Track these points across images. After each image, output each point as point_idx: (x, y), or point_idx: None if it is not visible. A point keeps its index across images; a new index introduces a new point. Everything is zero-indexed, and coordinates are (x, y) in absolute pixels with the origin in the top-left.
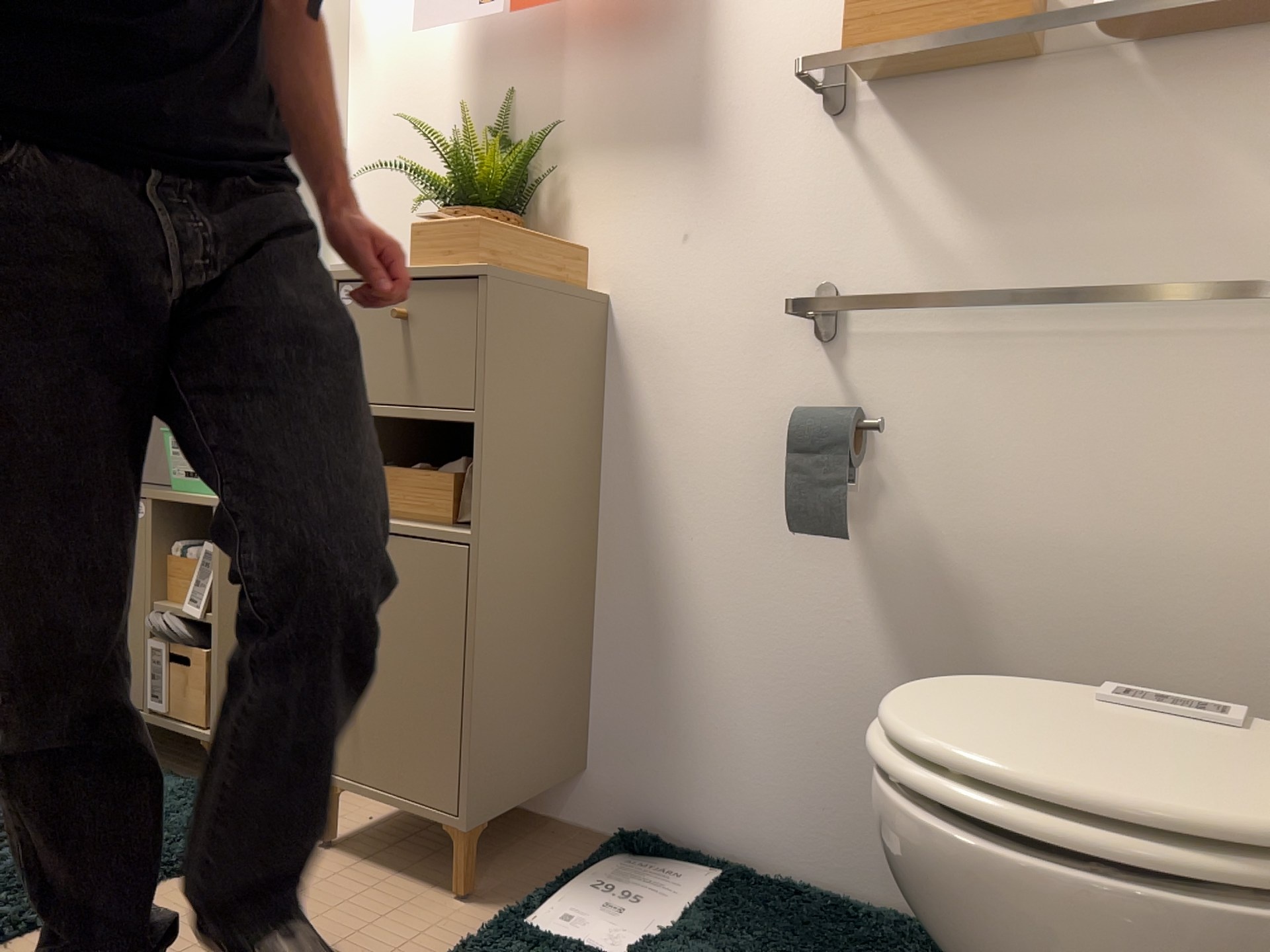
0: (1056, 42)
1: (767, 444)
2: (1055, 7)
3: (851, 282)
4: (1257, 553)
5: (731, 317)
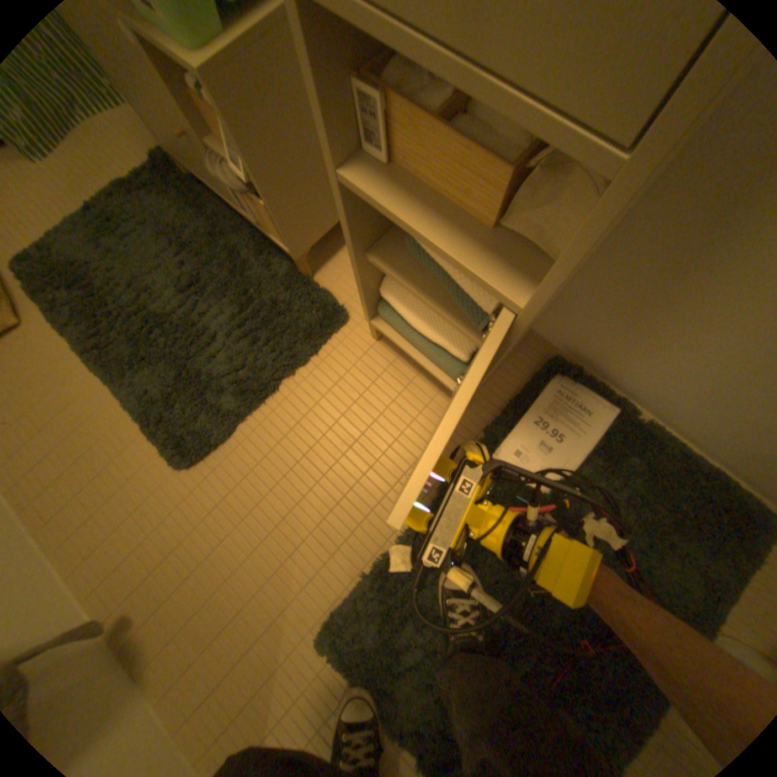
0: None
1: None
2: None
3: None
4: None
5: None
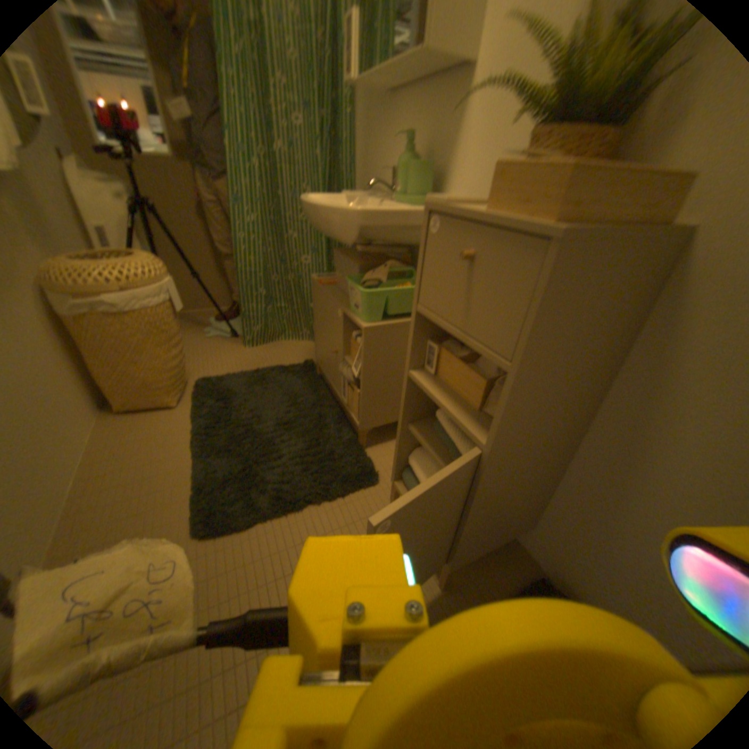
0: None
1: None
2: None
3: None
4: None
5: None
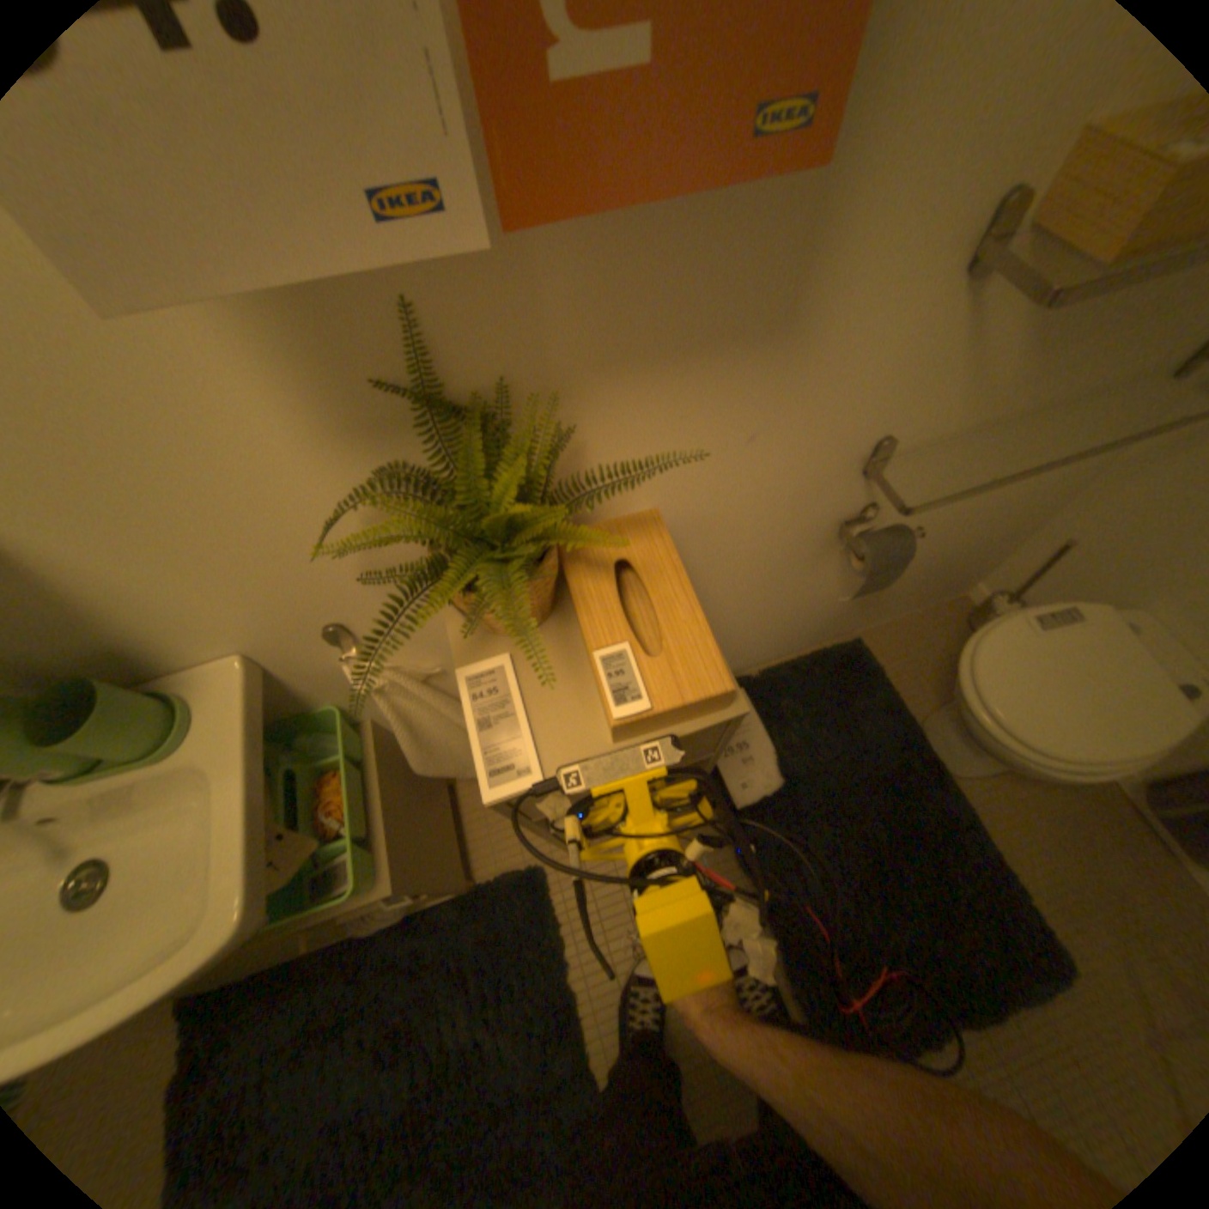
0: None
1: (797, 545)
2: None
3: (912, 427)
4: (1050, 485)
5: (789, 485)
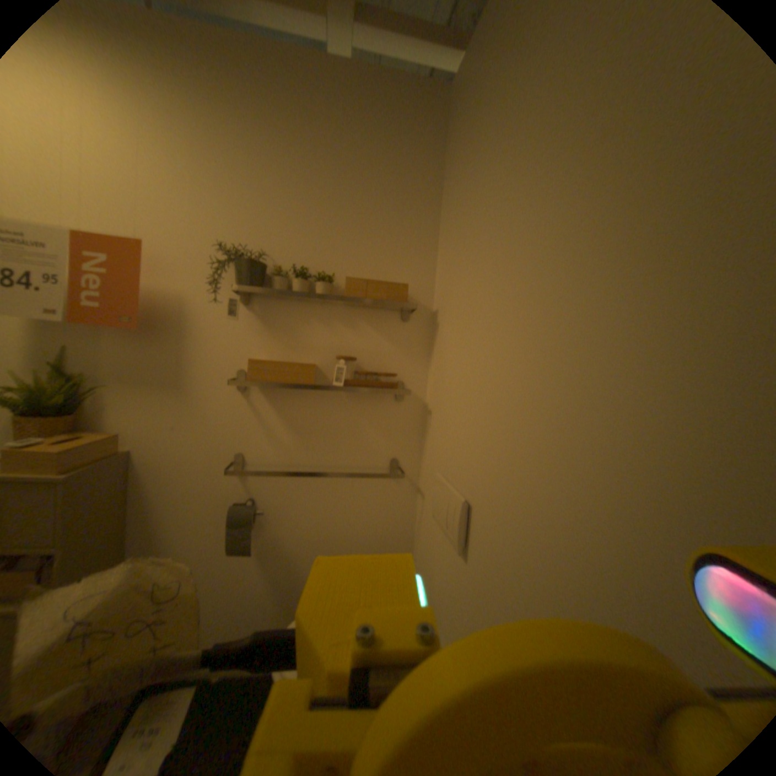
0: (324, 379)
1: (215, 514)
2: (324, 368)
3: (251, 452)
4: (378, 537)
5: (197, 463)
